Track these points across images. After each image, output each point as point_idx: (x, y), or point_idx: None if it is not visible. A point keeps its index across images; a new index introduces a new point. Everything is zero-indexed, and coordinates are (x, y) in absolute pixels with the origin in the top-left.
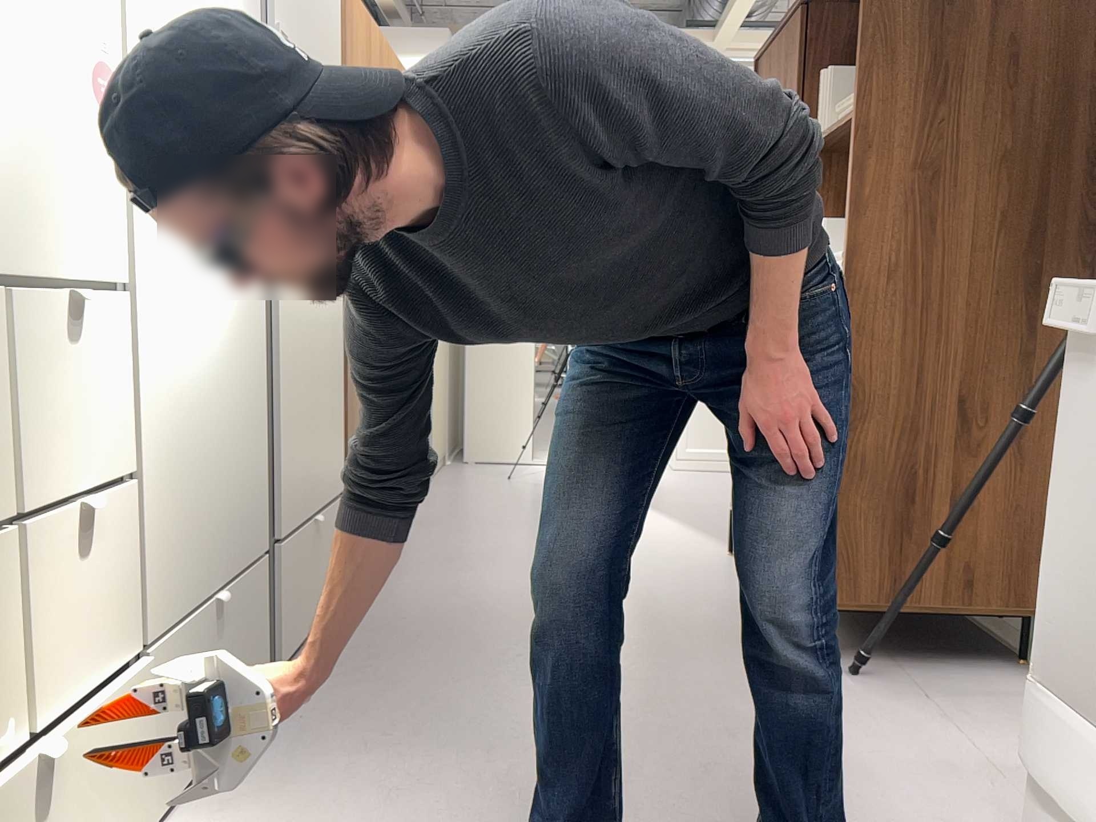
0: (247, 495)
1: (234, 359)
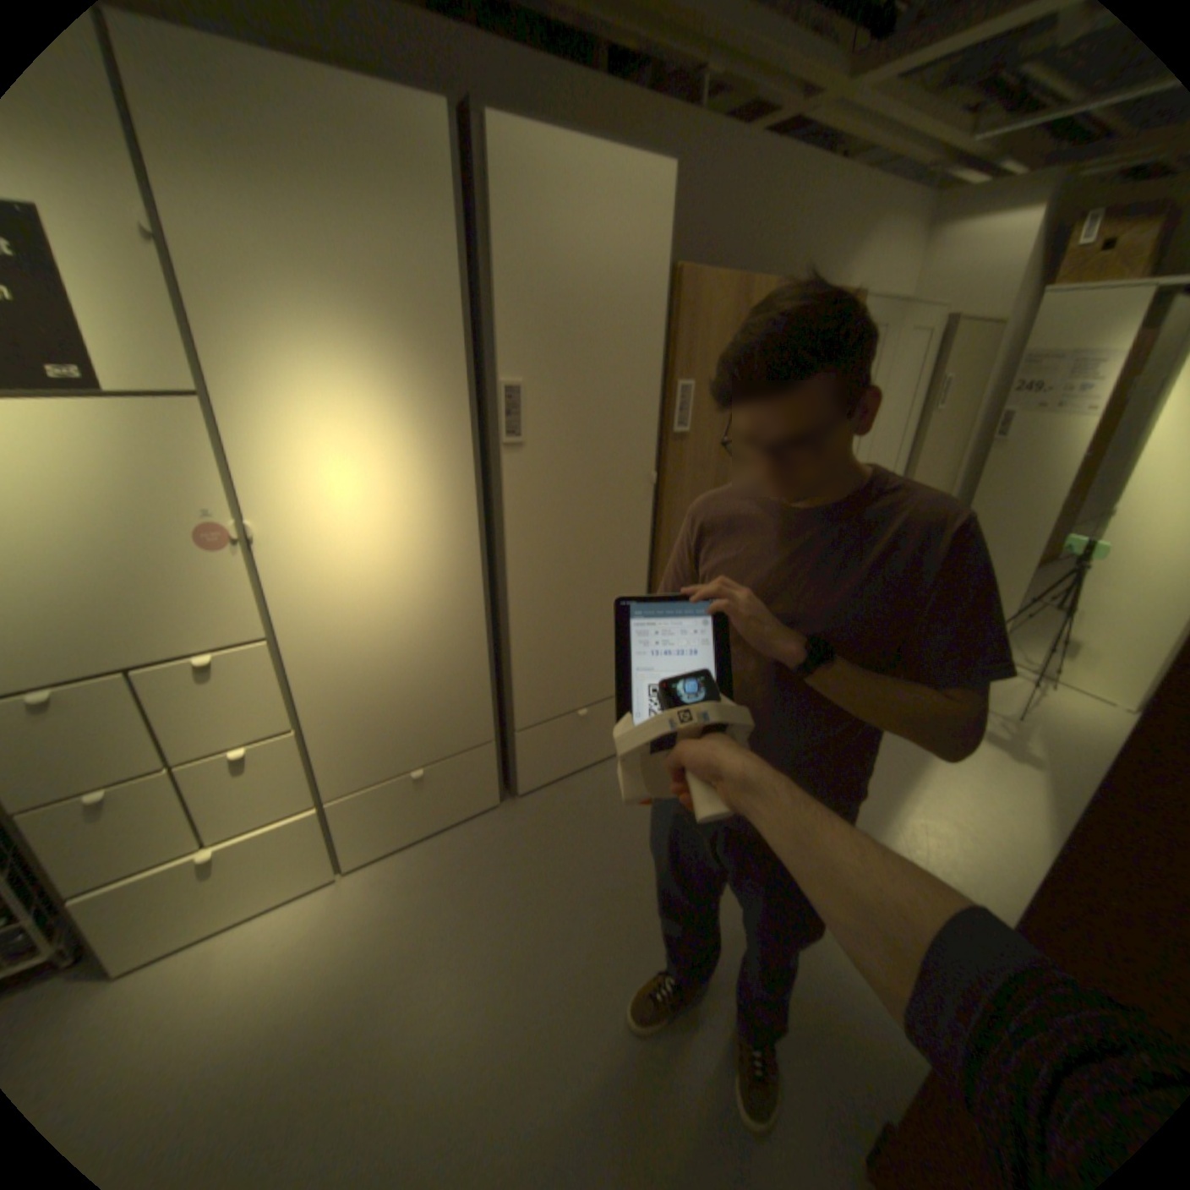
0: (464, 714)
1: (437, 643)
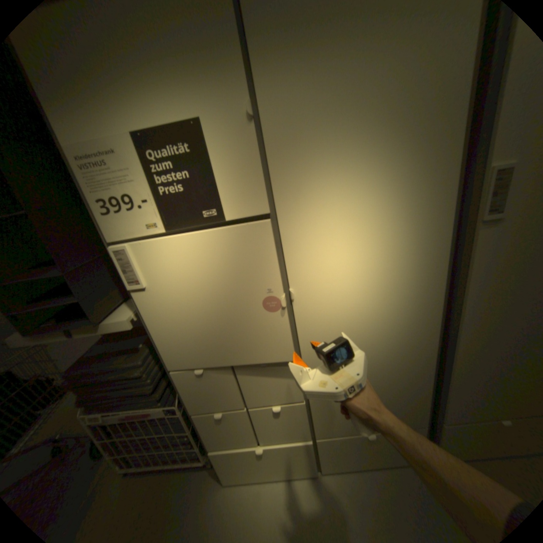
0: (409, 409)
1: (398, 364)
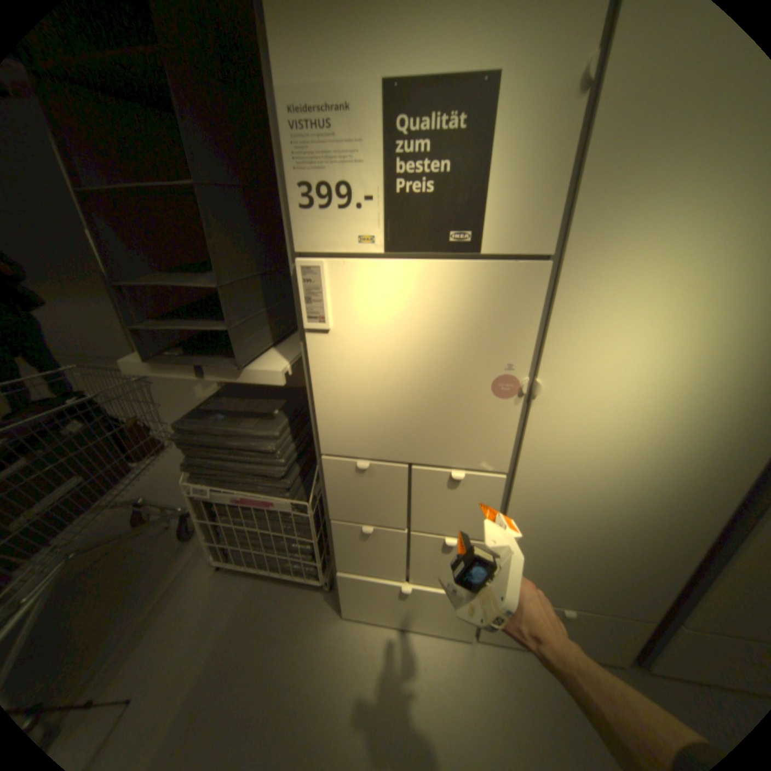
0: (642, 591)
1: (655, 527)
